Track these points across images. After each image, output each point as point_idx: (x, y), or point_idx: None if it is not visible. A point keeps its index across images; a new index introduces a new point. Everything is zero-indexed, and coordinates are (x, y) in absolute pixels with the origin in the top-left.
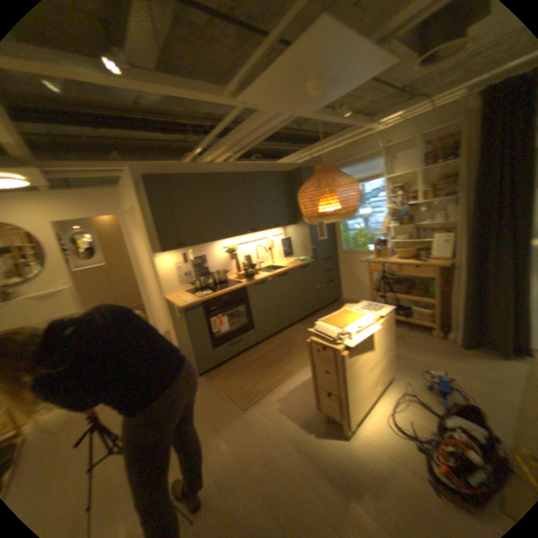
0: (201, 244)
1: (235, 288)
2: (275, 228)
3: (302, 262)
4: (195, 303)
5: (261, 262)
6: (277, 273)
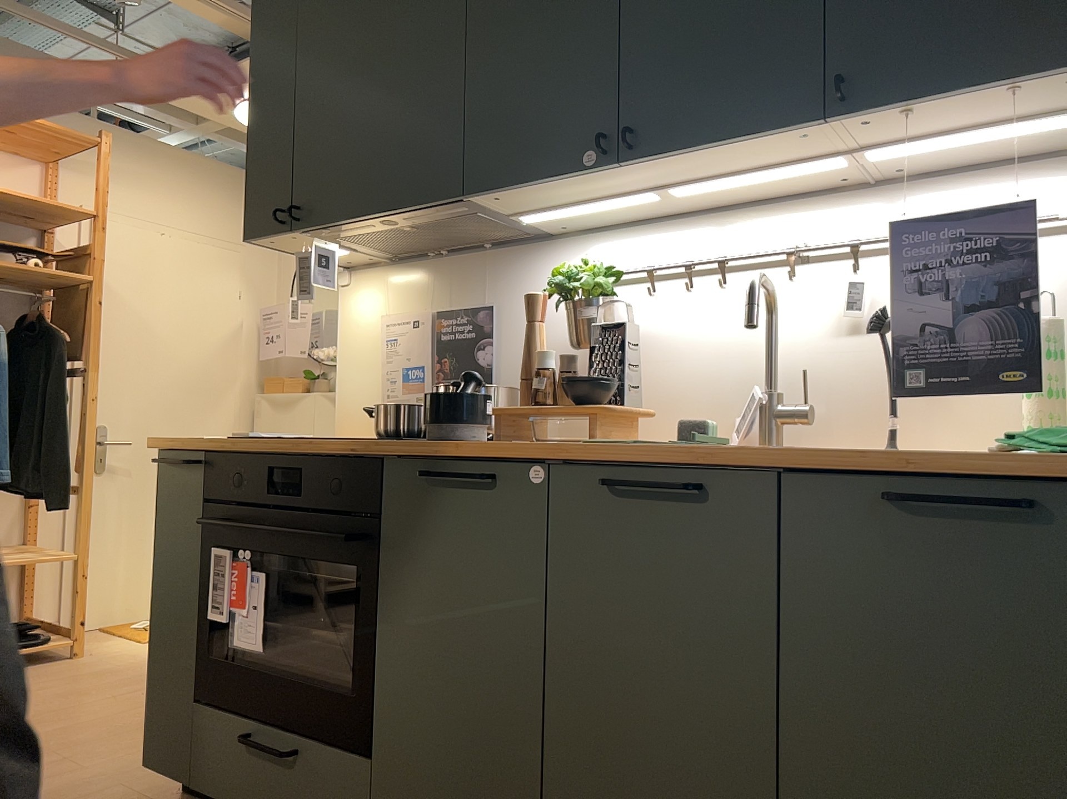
0: (366, 219)
1: (339, 449)
2: (876, 124)
3: (1033, 456)
4: (187, 445)
5: (802, 413)
6: (609, 457)
